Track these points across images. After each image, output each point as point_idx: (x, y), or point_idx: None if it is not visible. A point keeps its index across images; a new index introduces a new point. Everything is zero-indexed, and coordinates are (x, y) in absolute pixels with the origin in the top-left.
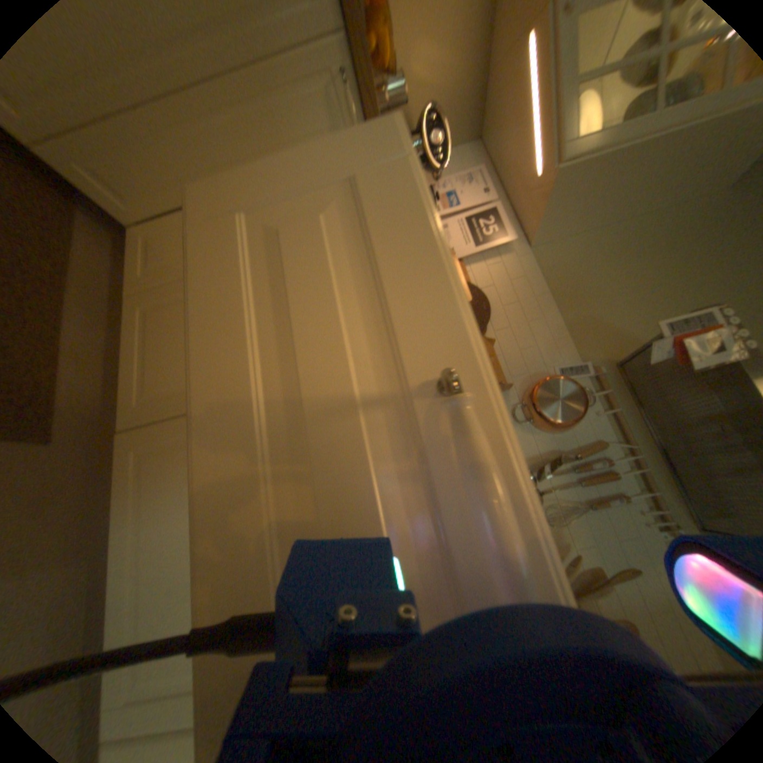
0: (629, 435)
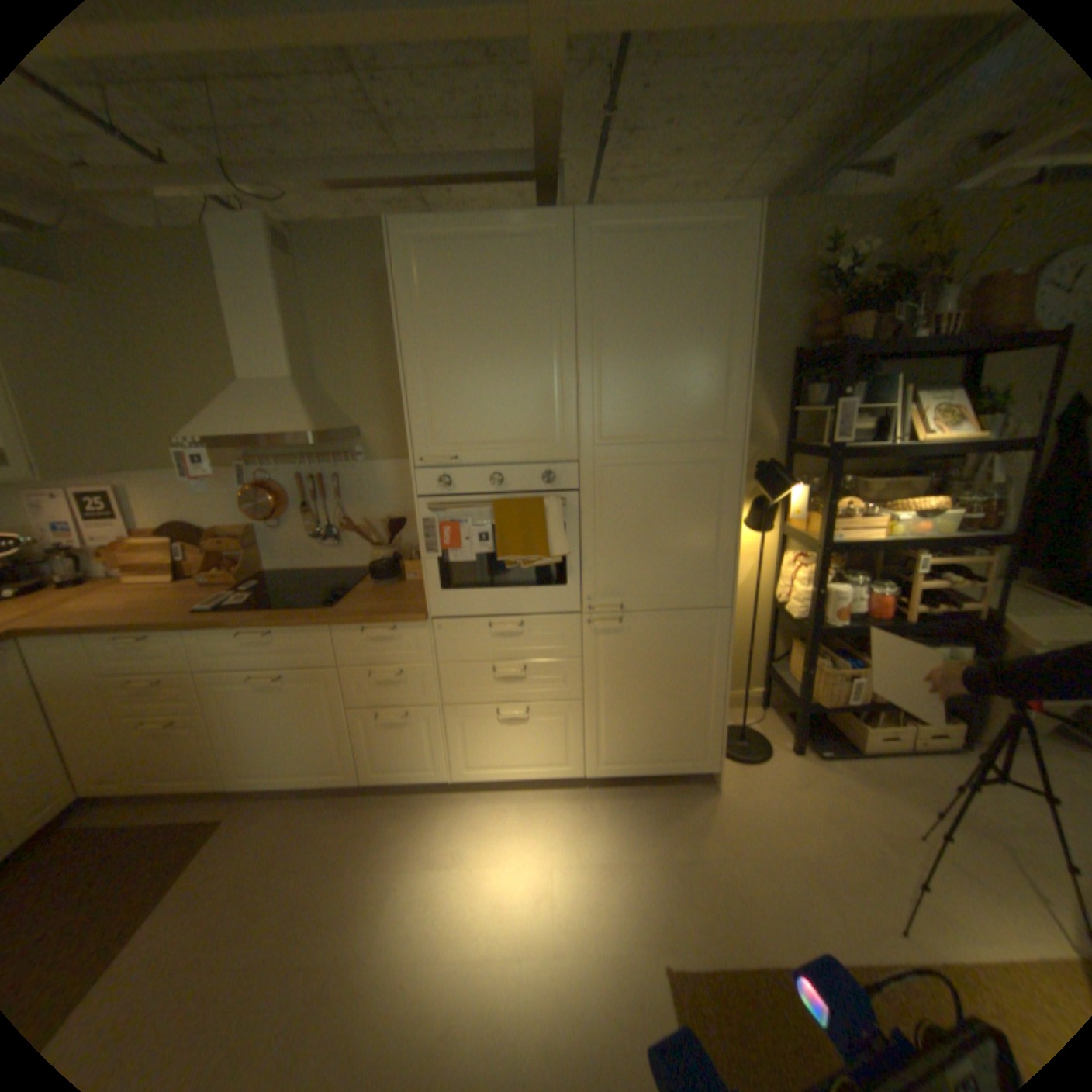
0: (288, 459)
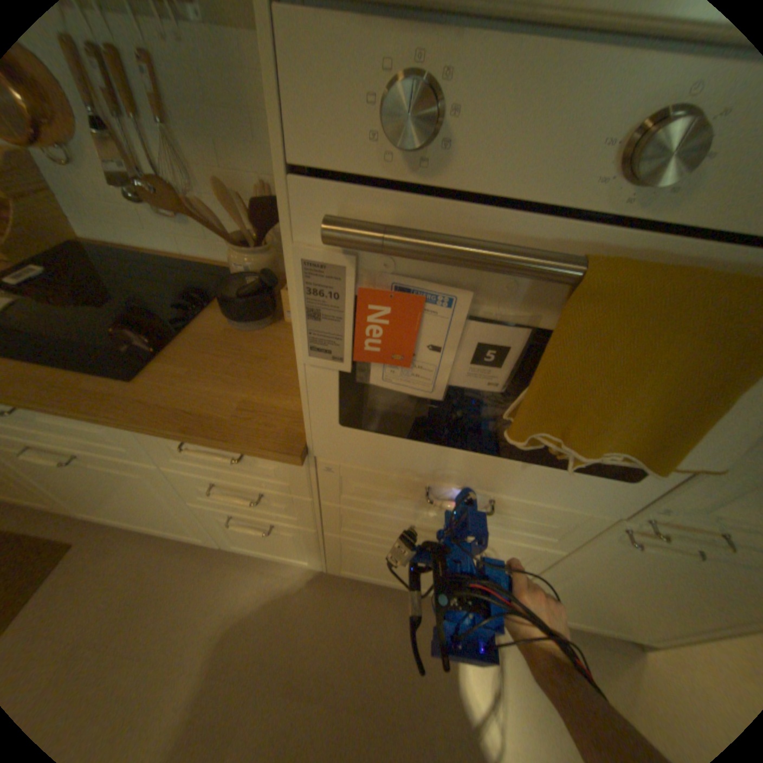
0: None
